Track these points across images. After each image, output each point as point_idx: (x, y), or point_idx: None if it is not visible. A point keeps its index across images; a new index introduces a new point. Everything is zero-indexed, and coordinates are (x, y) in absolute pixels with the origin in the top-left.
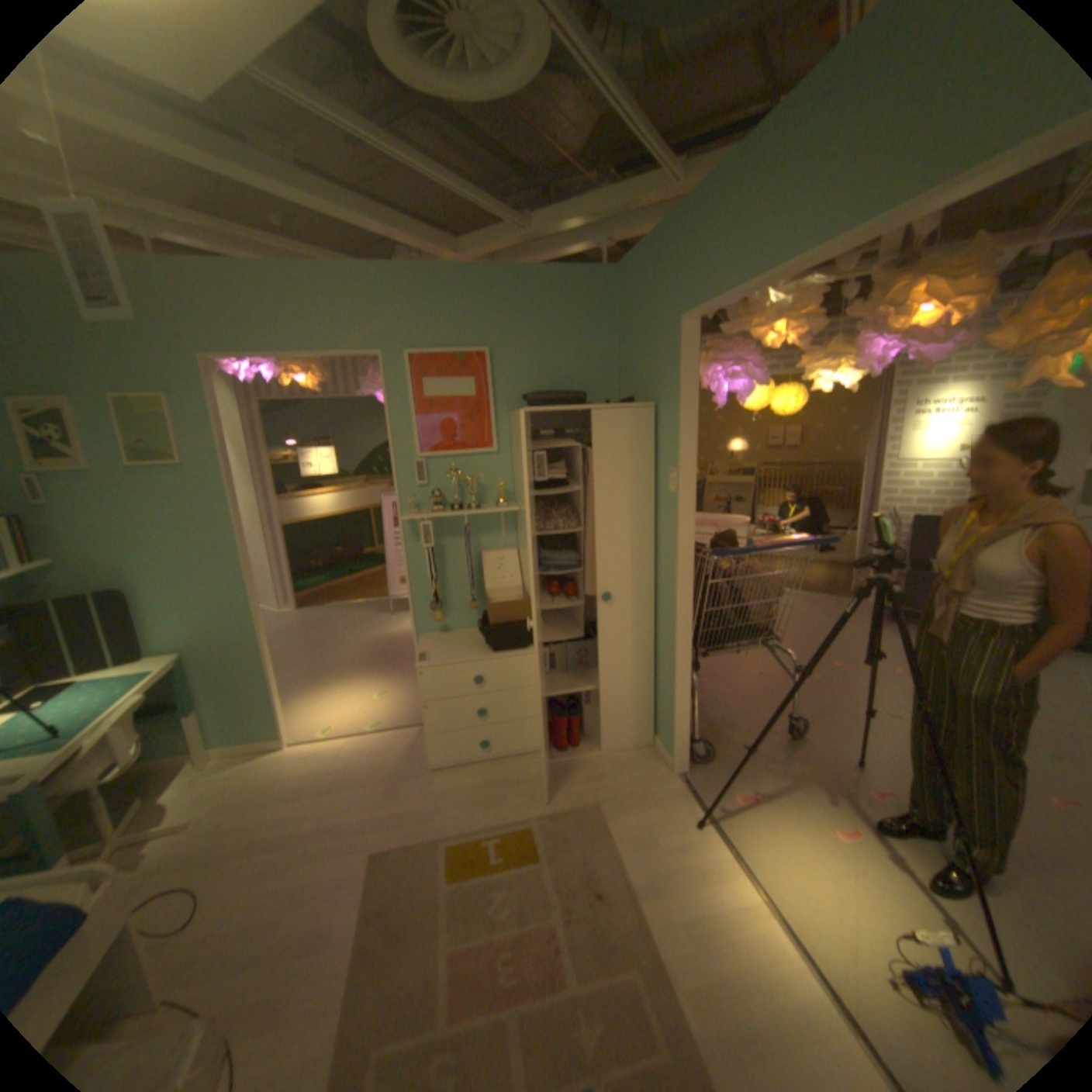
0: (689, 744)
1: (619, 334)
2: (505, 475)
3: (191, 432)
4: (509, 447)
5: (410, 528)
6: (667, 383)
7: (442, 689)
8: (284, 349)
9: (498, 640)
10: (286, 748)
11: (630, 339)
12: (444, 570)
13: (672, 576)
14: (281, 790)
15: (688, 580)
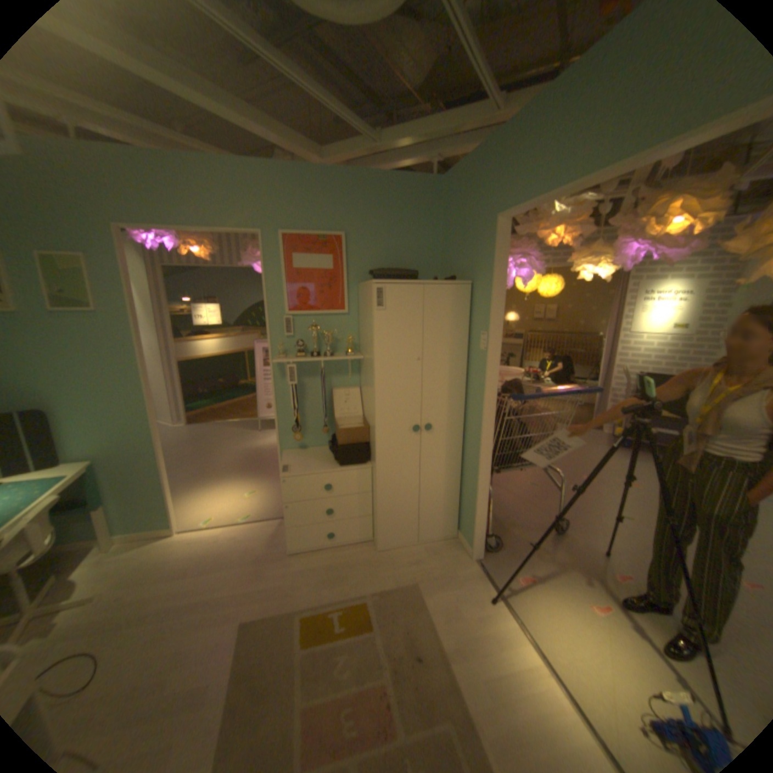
0: (485, 538)
1: (444, 228)
2: (353, 331)
3: (104, 286)
4: (356, 310)
5: (278, 369)
6: (482, 266)
7: (299, 493)
8: (182, 224)
9: (344, 457)
10: (175, 535)
11: (453, 232)
12: (303, 401)
13: (479, 413)
14: (170, 569)
15: (491, 417)
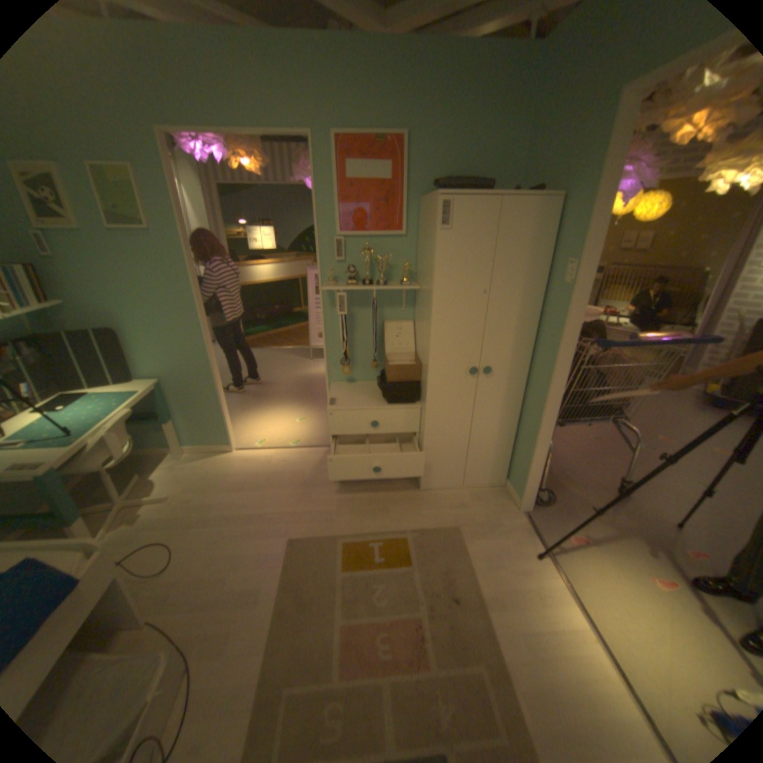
0: (537, 492)
1: (534, 121)
2: (410, 257)
3: (154, 201)
4: (416, 231)
5: (328, 297)
6: (585, 169)
7: (346, 427)
8: (227, 125)
9: (392, 395)
10: (234, 451)
11: (547, 124)
12: (353, 333)
13: (551, 359)
14: (229, 481)
15: (566, 364)
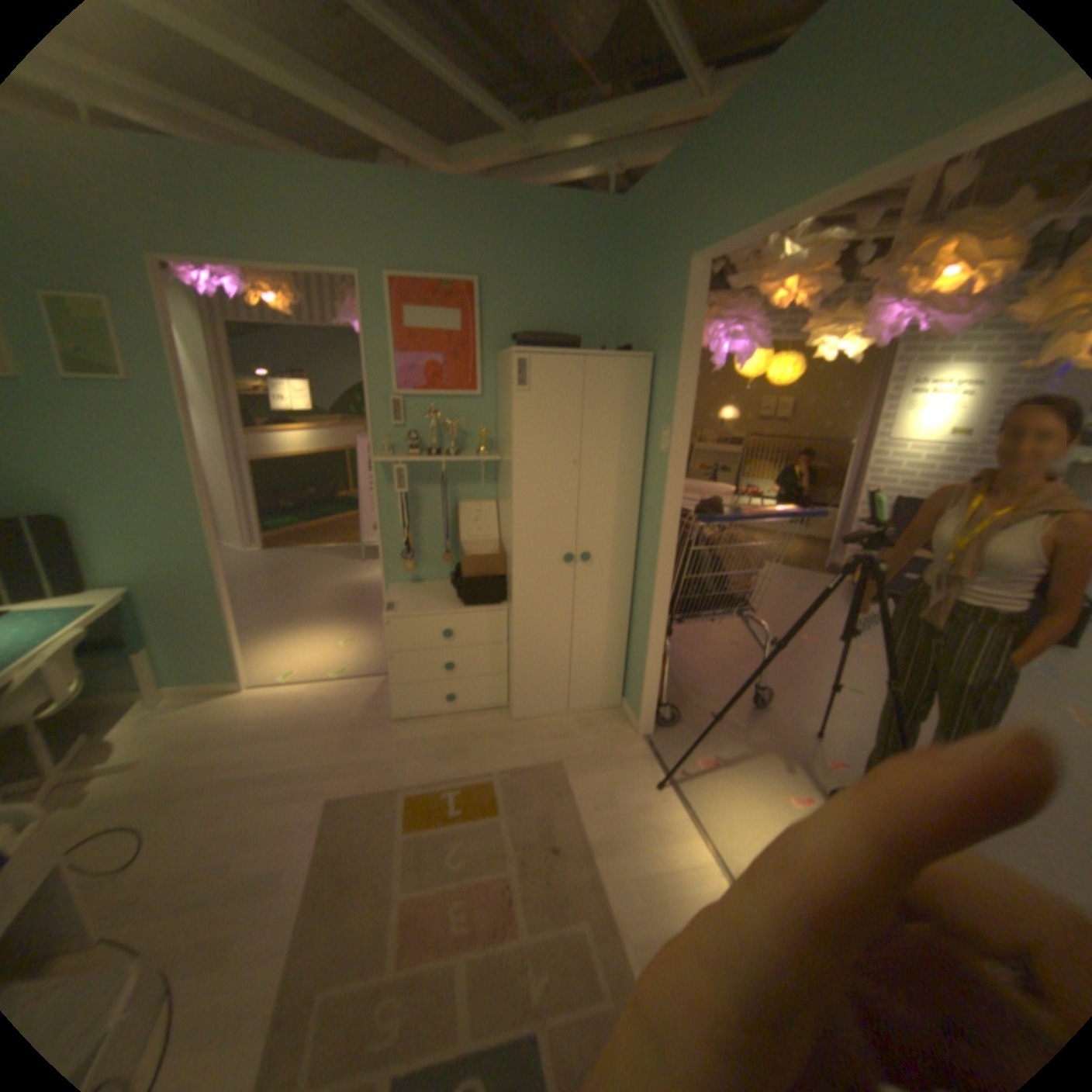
0: (656, 707)
1: (622, 275)
2: (490, 421)
3: (141, 343)
4: (495, 390)
5: (384, 470)
6: (669, 332)
7: (410, 639)
8: (249, 257)
9: (471, 593)
10: (247, 689)
11: (634, 281)
12: (419, 517)
13: (655, 539)
14: (239, 730)
15: (671, 544)
